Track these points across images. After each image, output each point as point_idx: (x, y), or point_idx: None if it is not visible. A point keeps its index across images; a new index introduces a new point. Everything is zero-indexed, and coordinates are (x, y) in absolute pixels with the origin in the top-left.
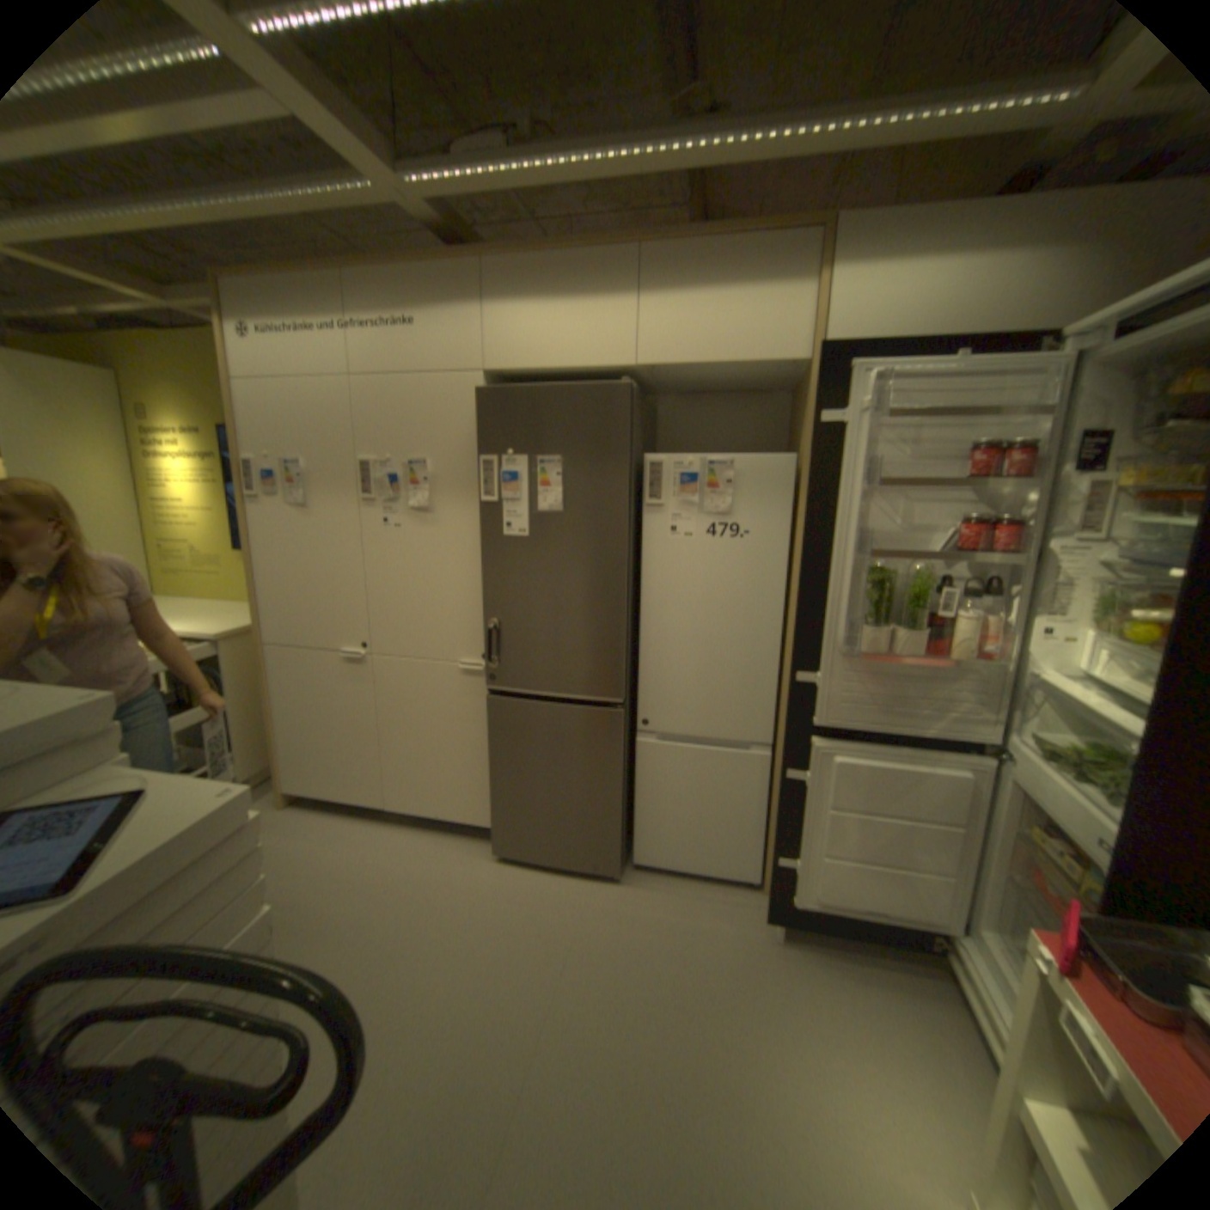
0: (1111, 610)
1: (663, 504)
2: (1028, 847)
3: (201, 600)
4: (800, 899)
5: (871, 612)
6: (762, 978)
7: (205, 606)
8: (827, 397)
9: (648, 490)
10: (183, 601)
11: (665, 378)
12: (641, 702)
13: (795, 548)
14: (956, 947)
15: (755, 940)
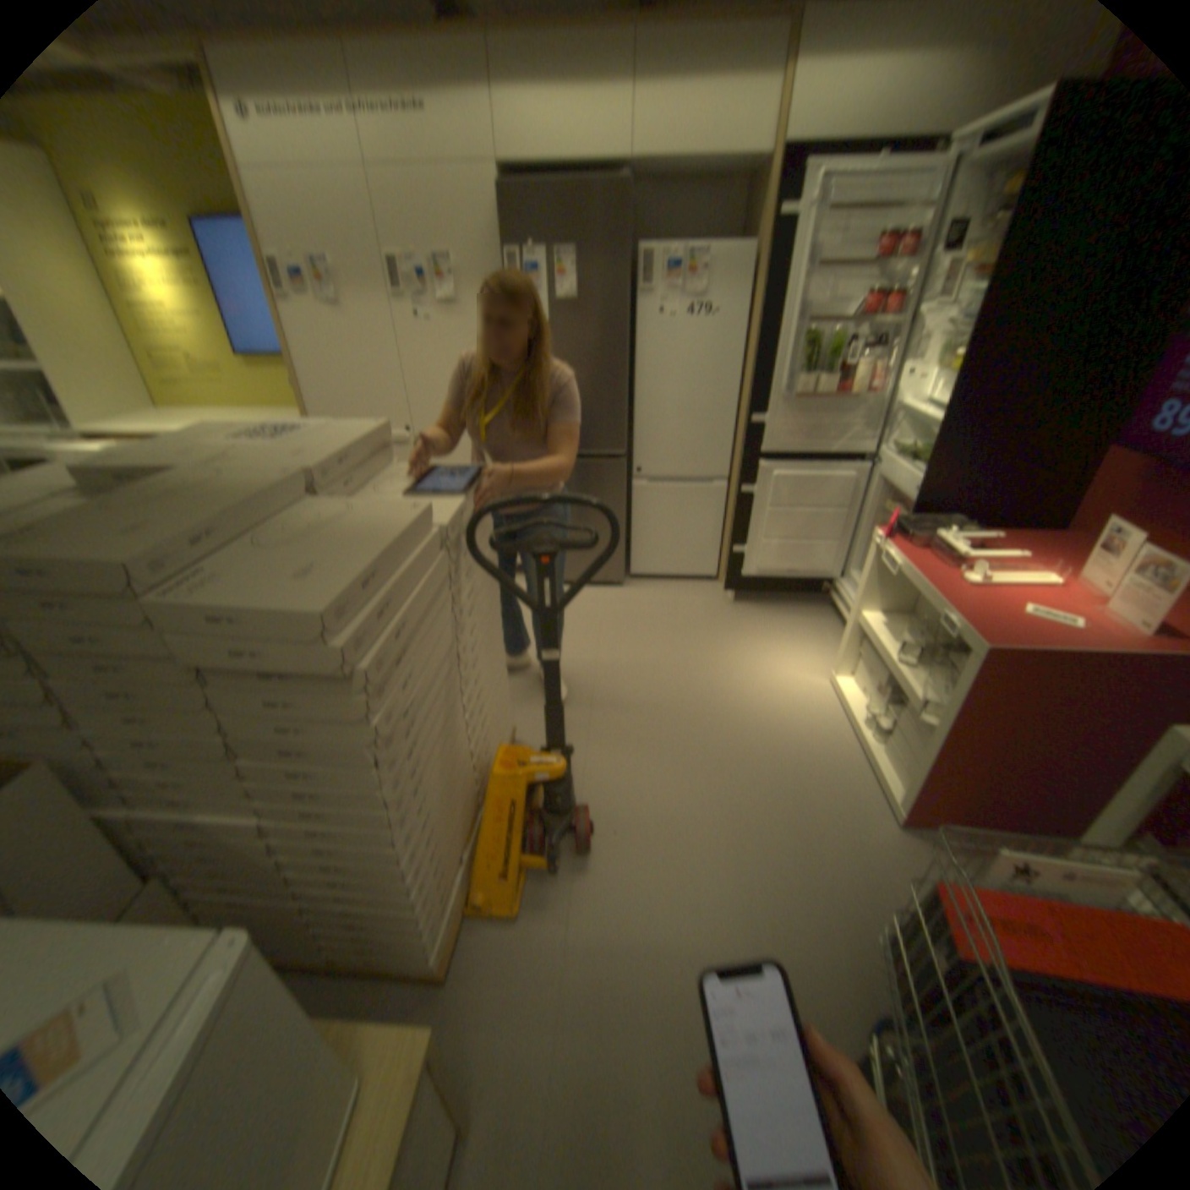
0: (949, 353)
1: (654, 286)
2: (882, 515)
3: (207, 403)
4: (746, 569)
5: (805, 364)
6: (721, 616)
7: (219, 408)
8: (785, 188)
9: (642, 274)
10: (190, 405)
11: (650, 164)
12: (635, 453)
13: (752, 321)
14: (835, 584)
15: (715, 601)
